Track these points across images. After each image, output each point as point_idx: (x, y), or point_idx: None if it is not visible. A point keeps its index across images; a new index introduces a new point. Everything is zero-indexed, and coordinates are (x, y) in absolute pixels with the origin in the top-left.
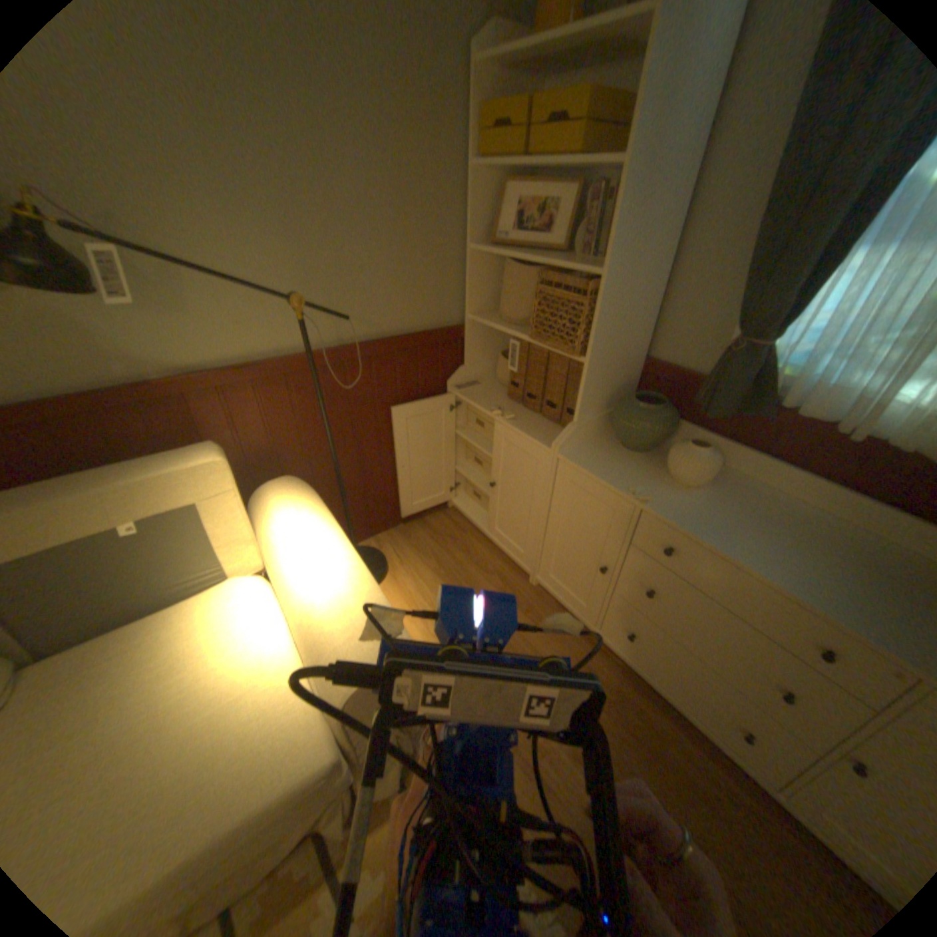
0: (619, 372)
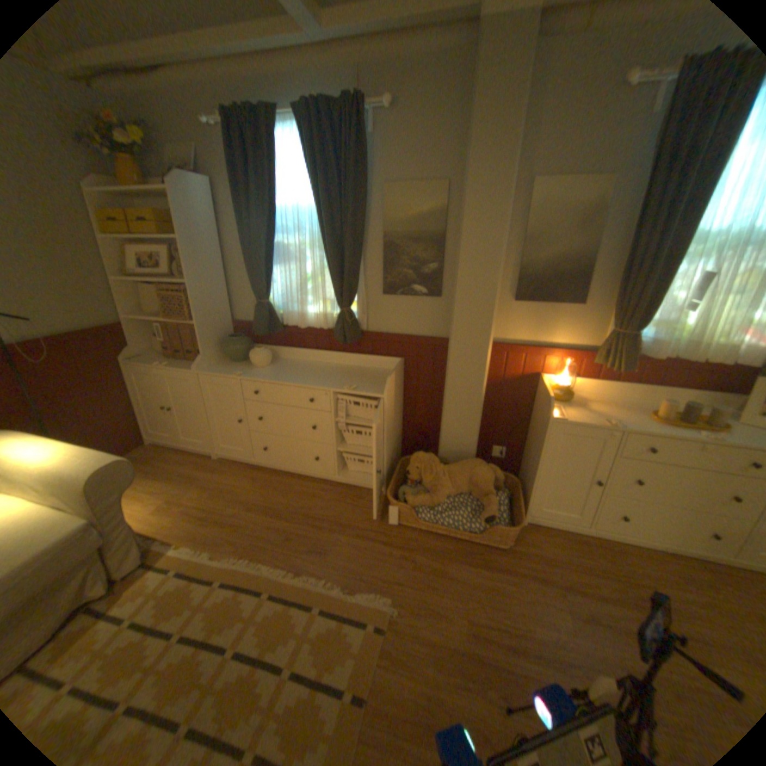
0: (218, 328)
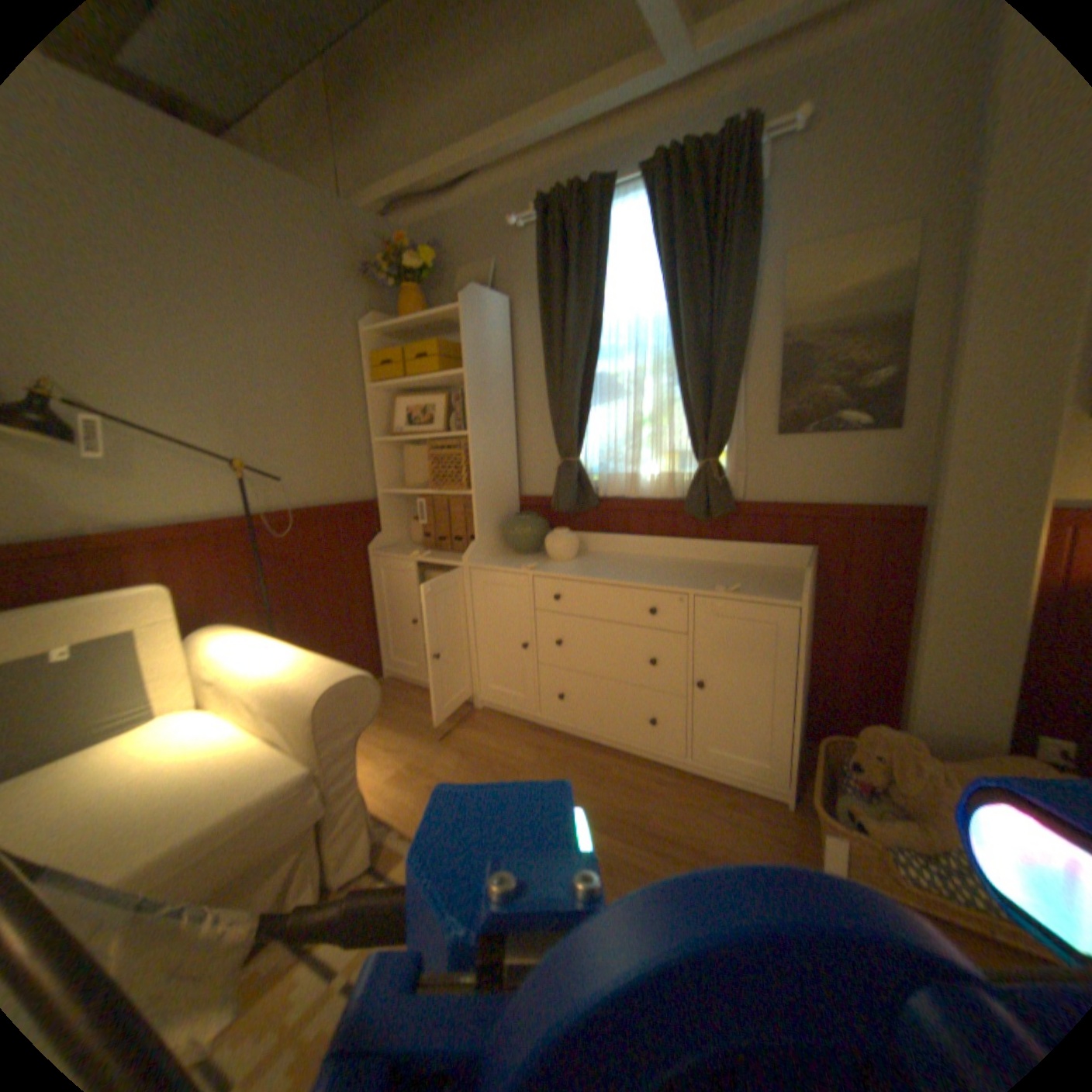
0: (500, 504)
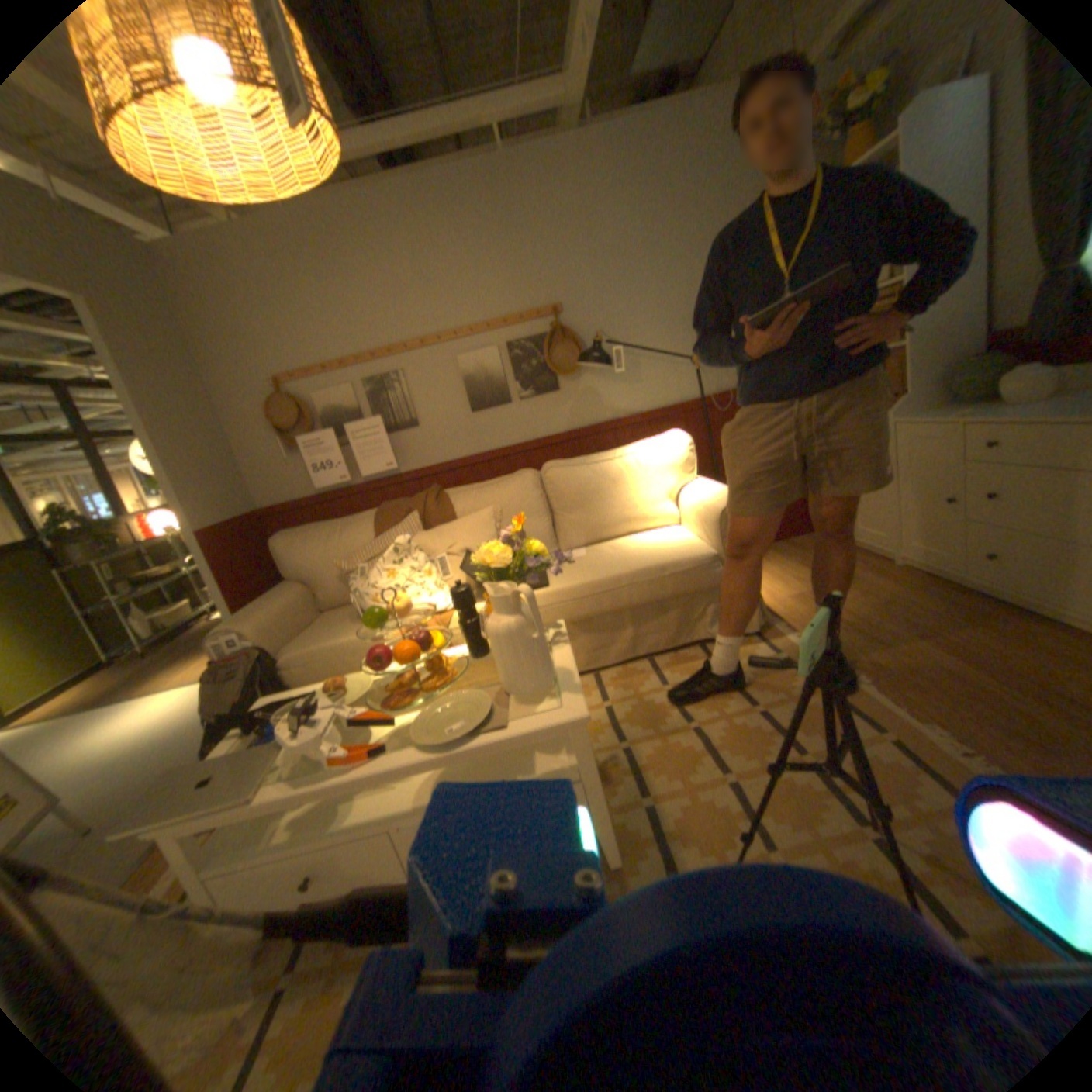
0: (951, 348)
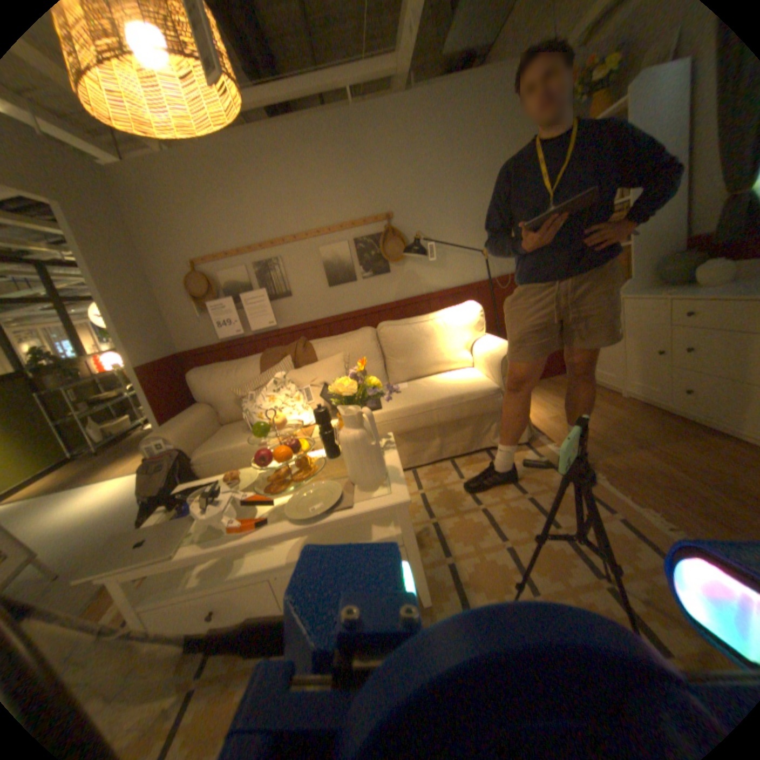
0: (662, 247)
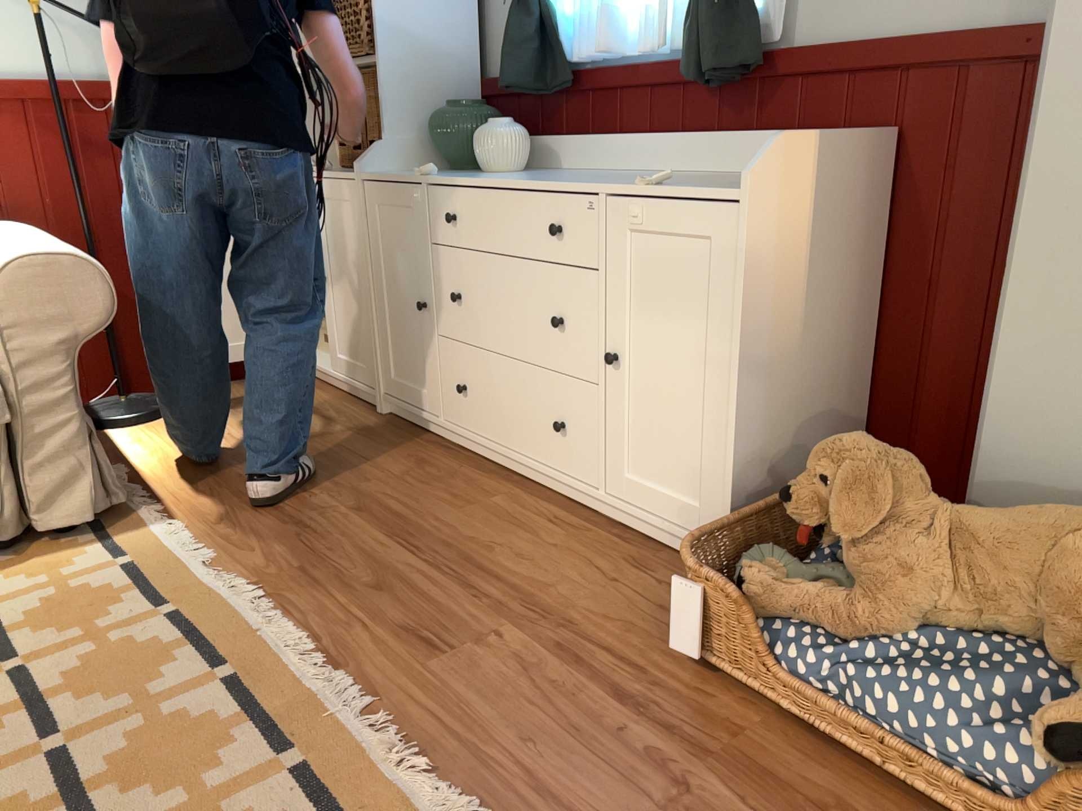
0: (436, 89)
